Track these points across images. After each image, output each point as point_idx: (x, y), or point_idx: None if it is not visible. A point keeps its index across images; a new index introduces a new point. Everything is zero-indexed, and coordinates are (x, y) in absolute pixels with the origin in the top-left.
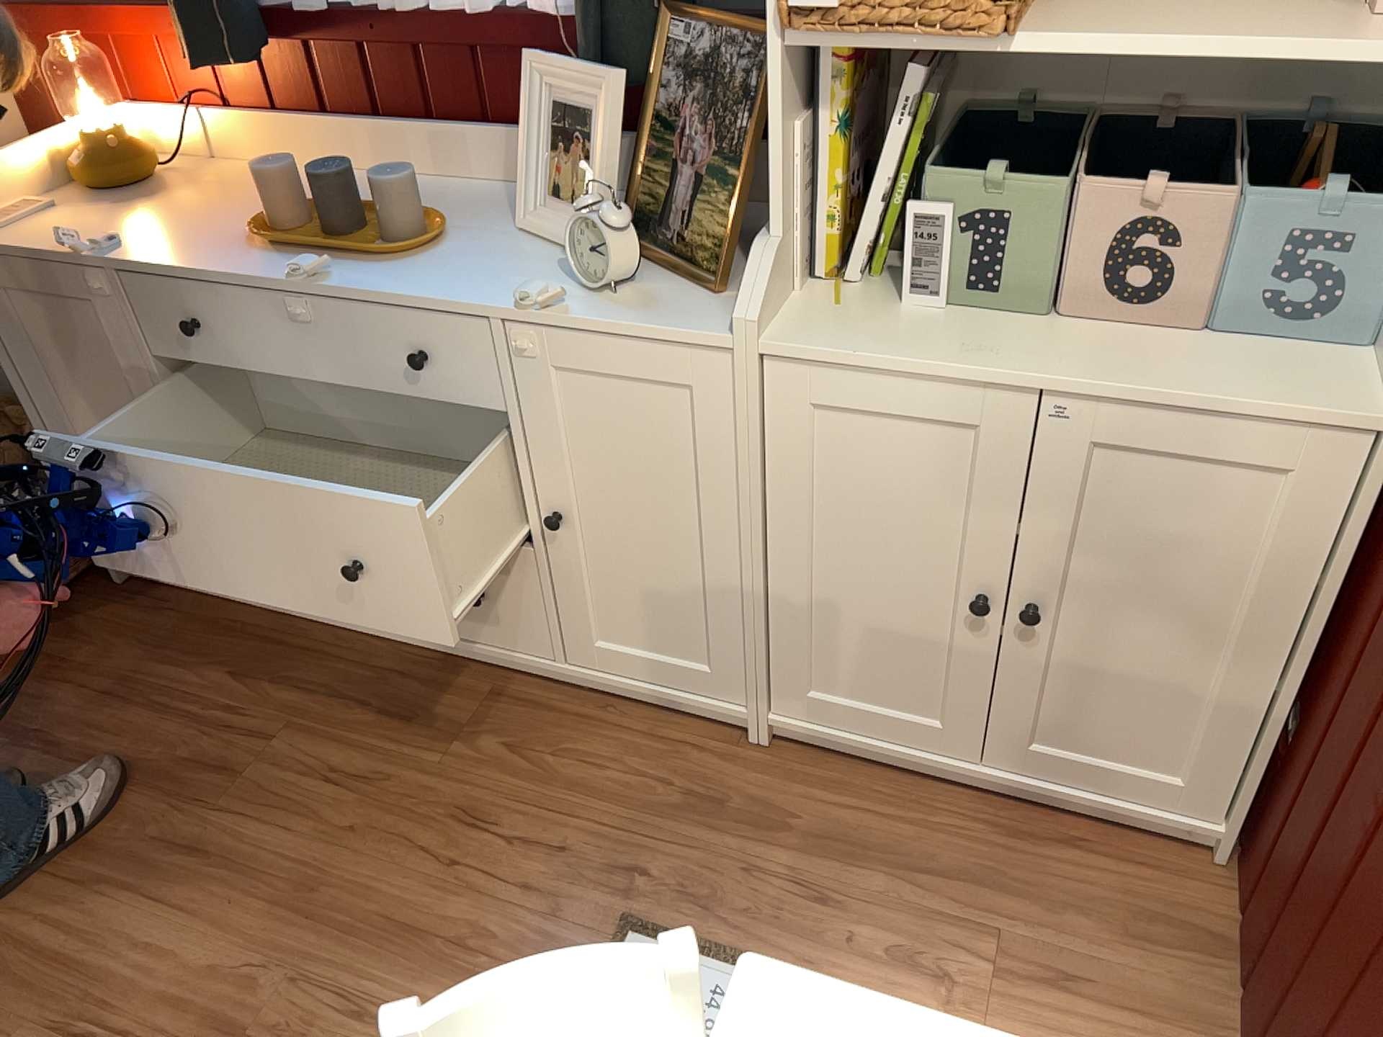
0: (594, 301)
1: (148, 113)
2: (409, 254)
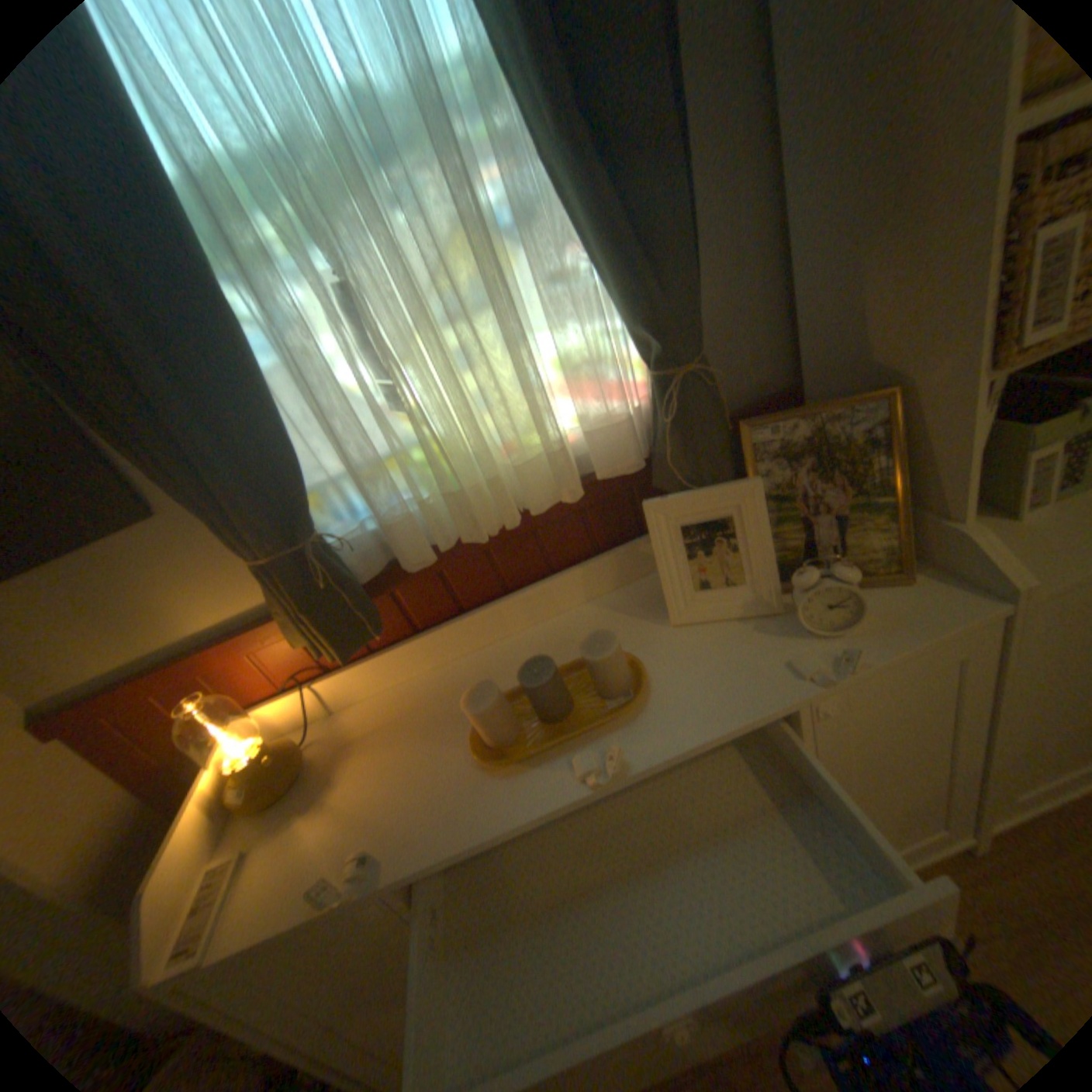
0: (851, 639)
1: (254, 716)
2: (644, 694)
